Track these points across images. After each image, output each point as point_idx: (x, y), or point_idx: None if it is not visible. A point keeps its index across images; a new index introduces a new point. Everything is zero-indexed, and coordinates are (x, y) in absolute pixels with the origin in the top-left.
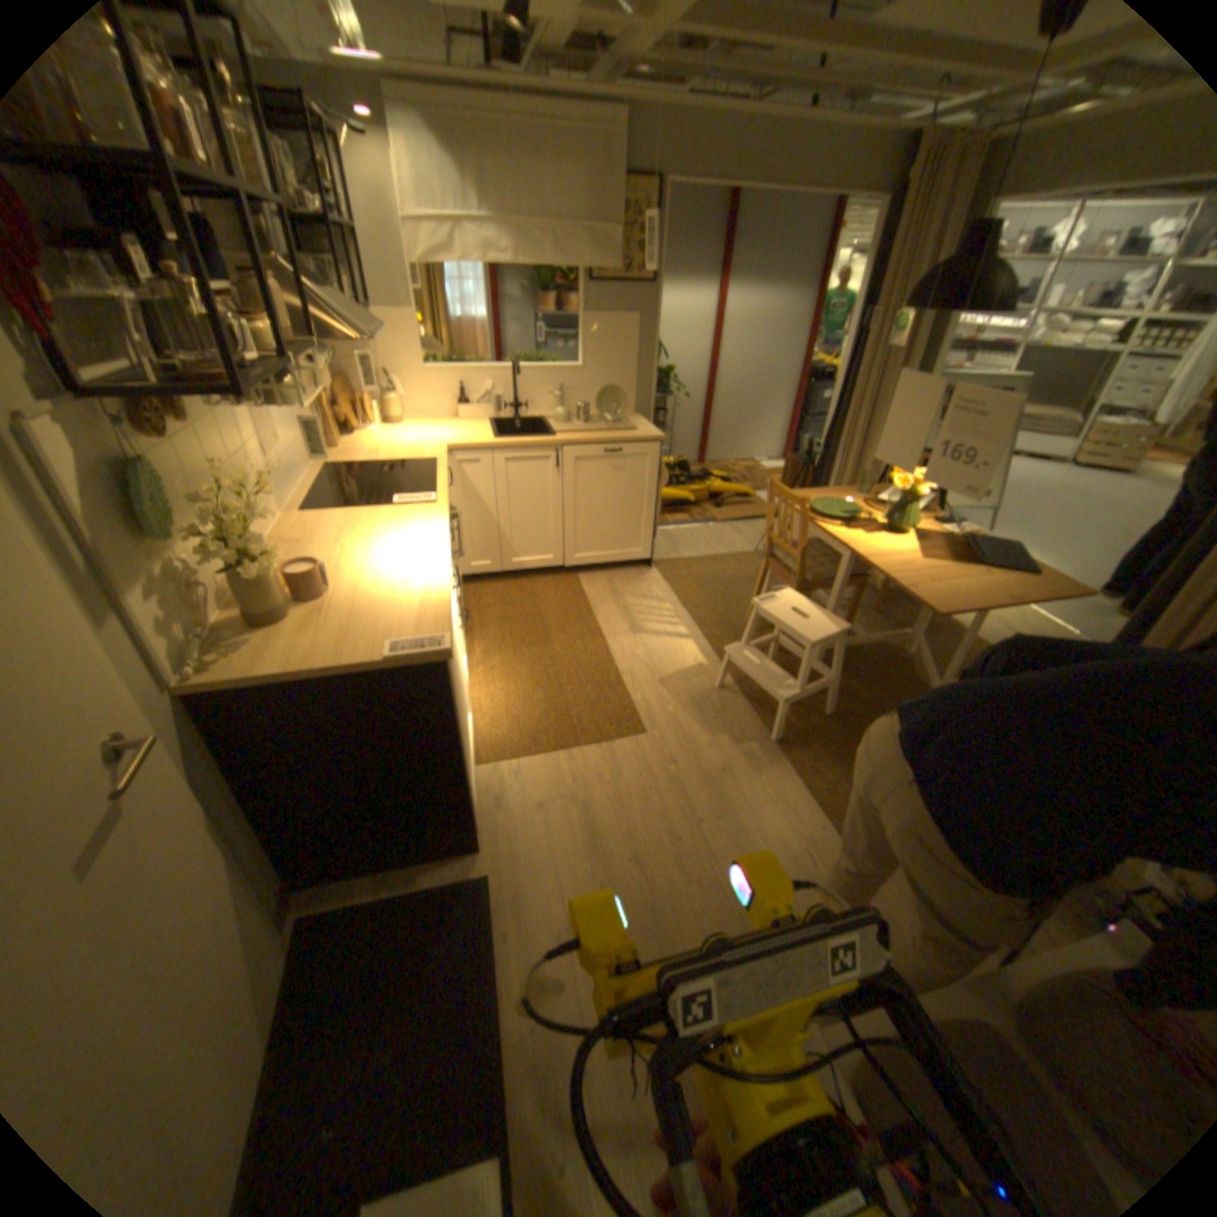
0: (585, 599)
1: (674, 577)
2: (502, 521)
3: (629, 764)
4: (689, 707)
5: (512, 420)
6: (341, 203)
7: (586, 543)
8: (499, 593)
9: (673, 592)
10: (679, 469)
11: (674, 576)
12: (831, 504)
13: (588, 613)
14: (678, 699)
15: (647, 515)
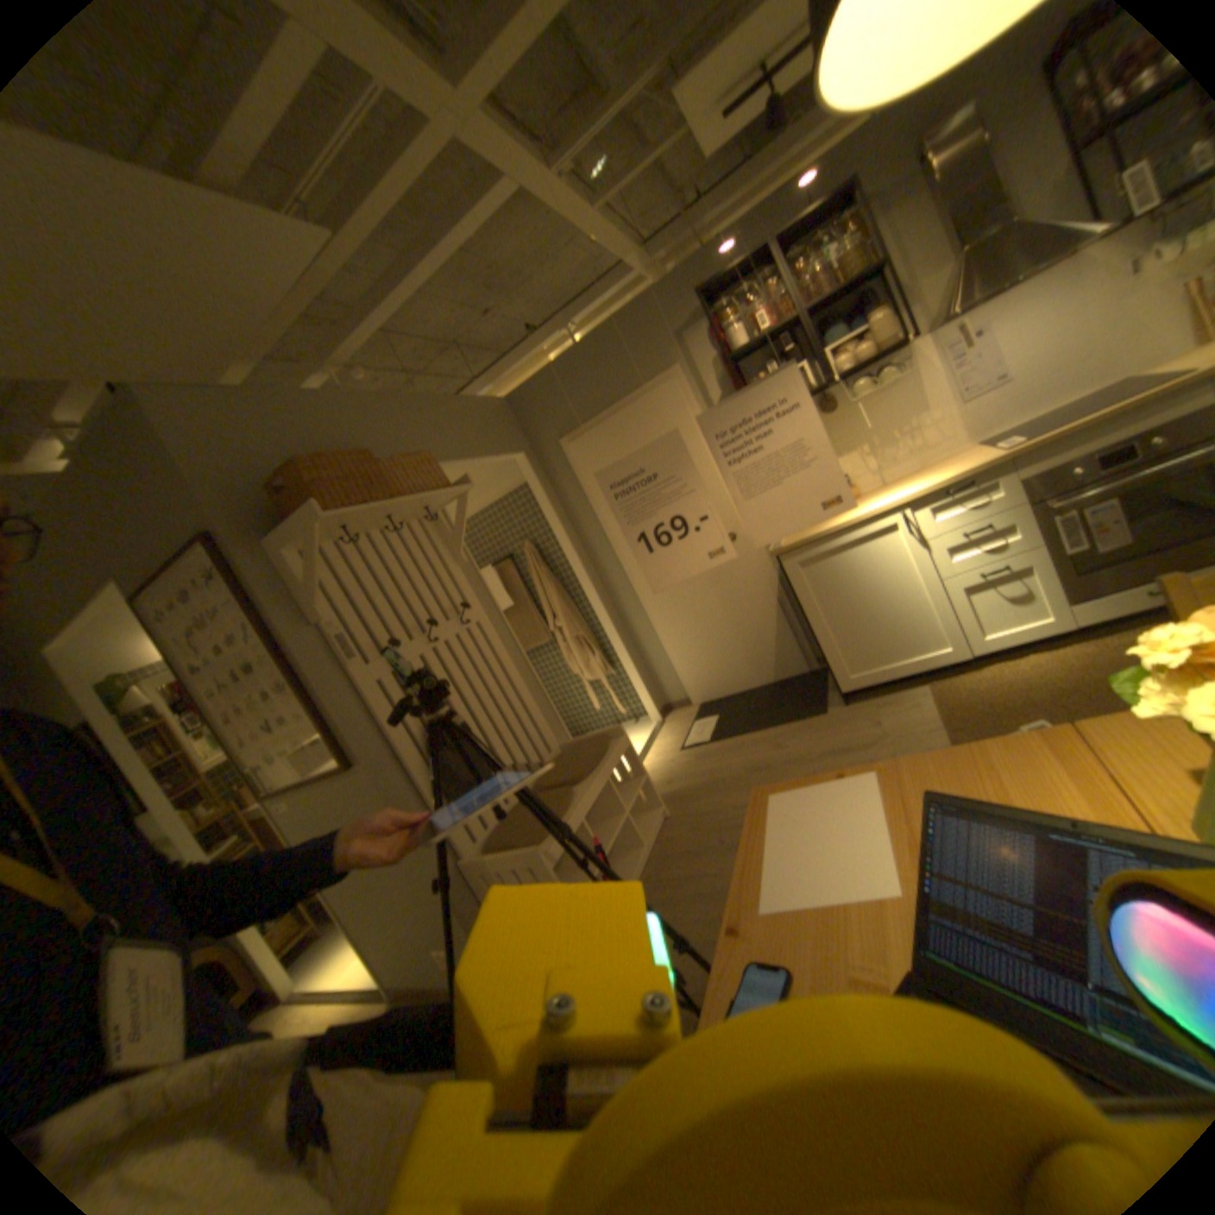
0: None
1: None
2: None
3: None
4: None
5: None
6: None
7: None
8: None
9: None
10: None
11: None
12: None
13: None
14: None
15: None
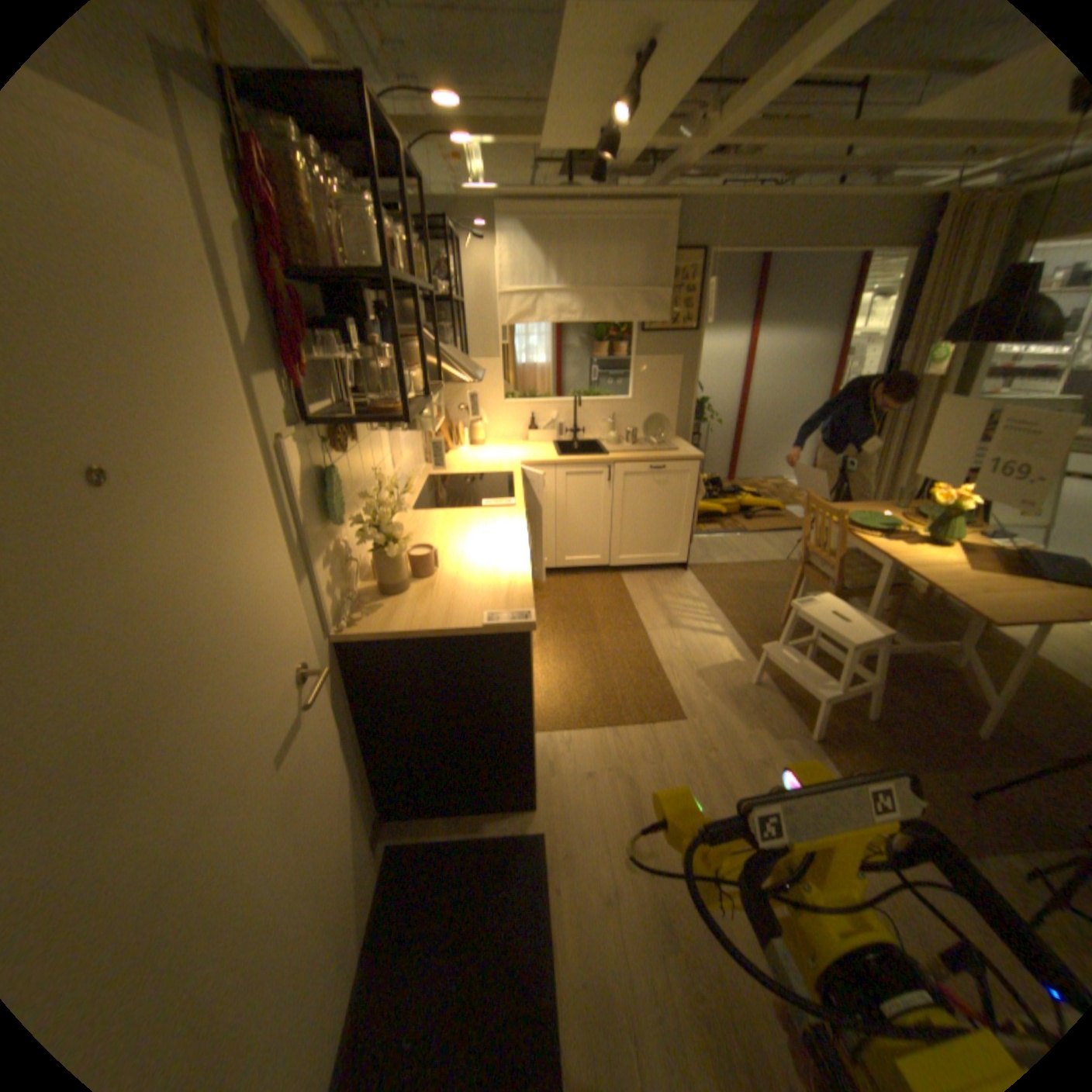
0: (627, 595)
1: (708, 580)
2: (559, 525)
3: (671, 747)
4: (727, 700)
5: (571, 443)
6: (457, 286)
7: (629, 546)
8: (552, 586)
9: (708, 594)
10: (711, 485)
11: (709, 579)
12: (870, 517)
13: (630, 608)
14: (717, 691)
15: (685, 524)
